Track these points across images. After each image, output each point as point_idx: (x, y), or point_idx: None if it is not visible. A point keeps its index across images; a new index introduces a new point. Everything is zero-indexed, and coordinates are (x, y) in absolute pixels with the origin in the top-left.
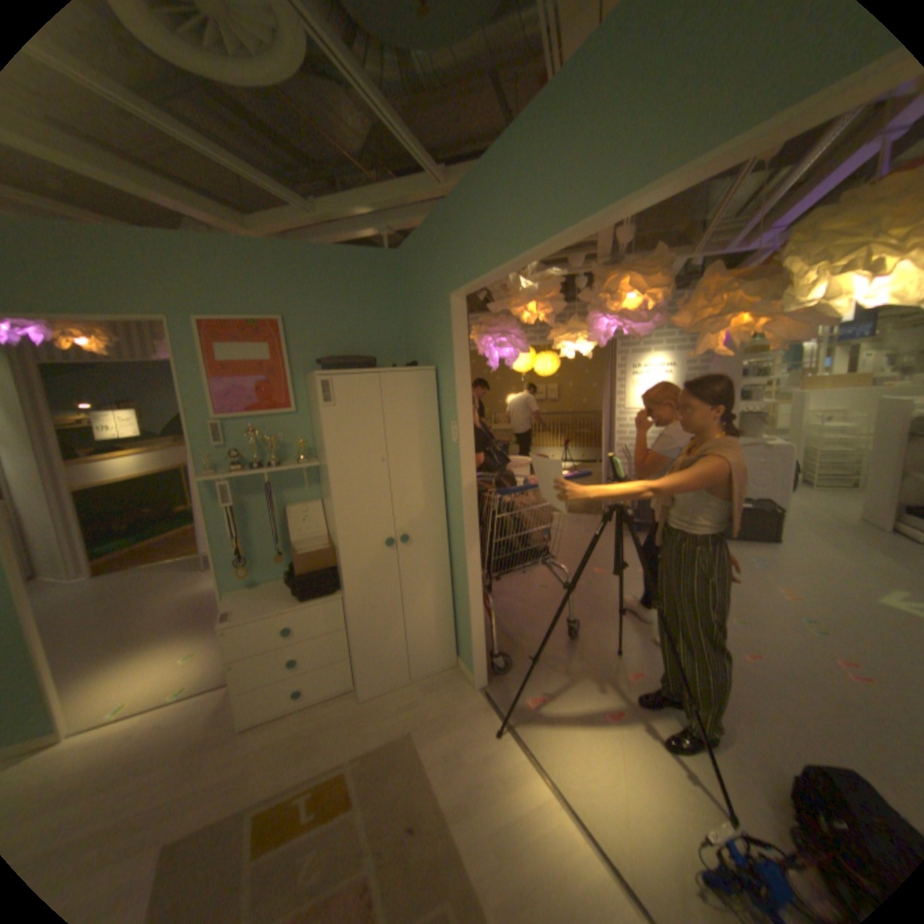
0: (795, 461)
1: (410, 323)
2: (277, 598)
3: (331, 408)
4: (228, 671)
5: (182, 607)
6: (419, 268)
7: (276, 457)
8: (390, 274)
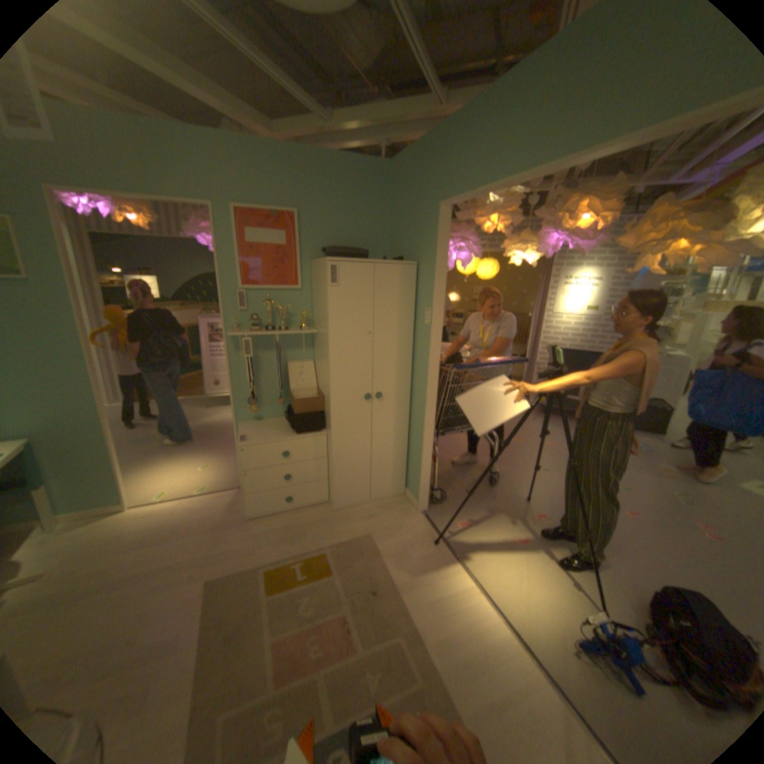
0: (689, 370)
1: (396, 224)
2: (278, 429)
3: (335, 288)
4: (244, 476)
5: (195, 431)
6: (411, 177)
7: (283, 323)
8: (383, 181)
